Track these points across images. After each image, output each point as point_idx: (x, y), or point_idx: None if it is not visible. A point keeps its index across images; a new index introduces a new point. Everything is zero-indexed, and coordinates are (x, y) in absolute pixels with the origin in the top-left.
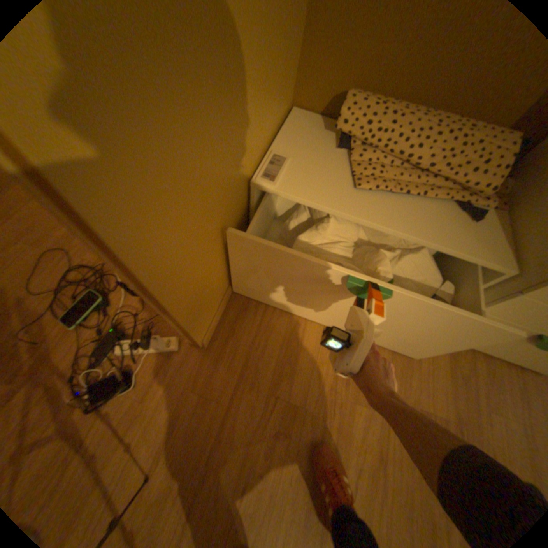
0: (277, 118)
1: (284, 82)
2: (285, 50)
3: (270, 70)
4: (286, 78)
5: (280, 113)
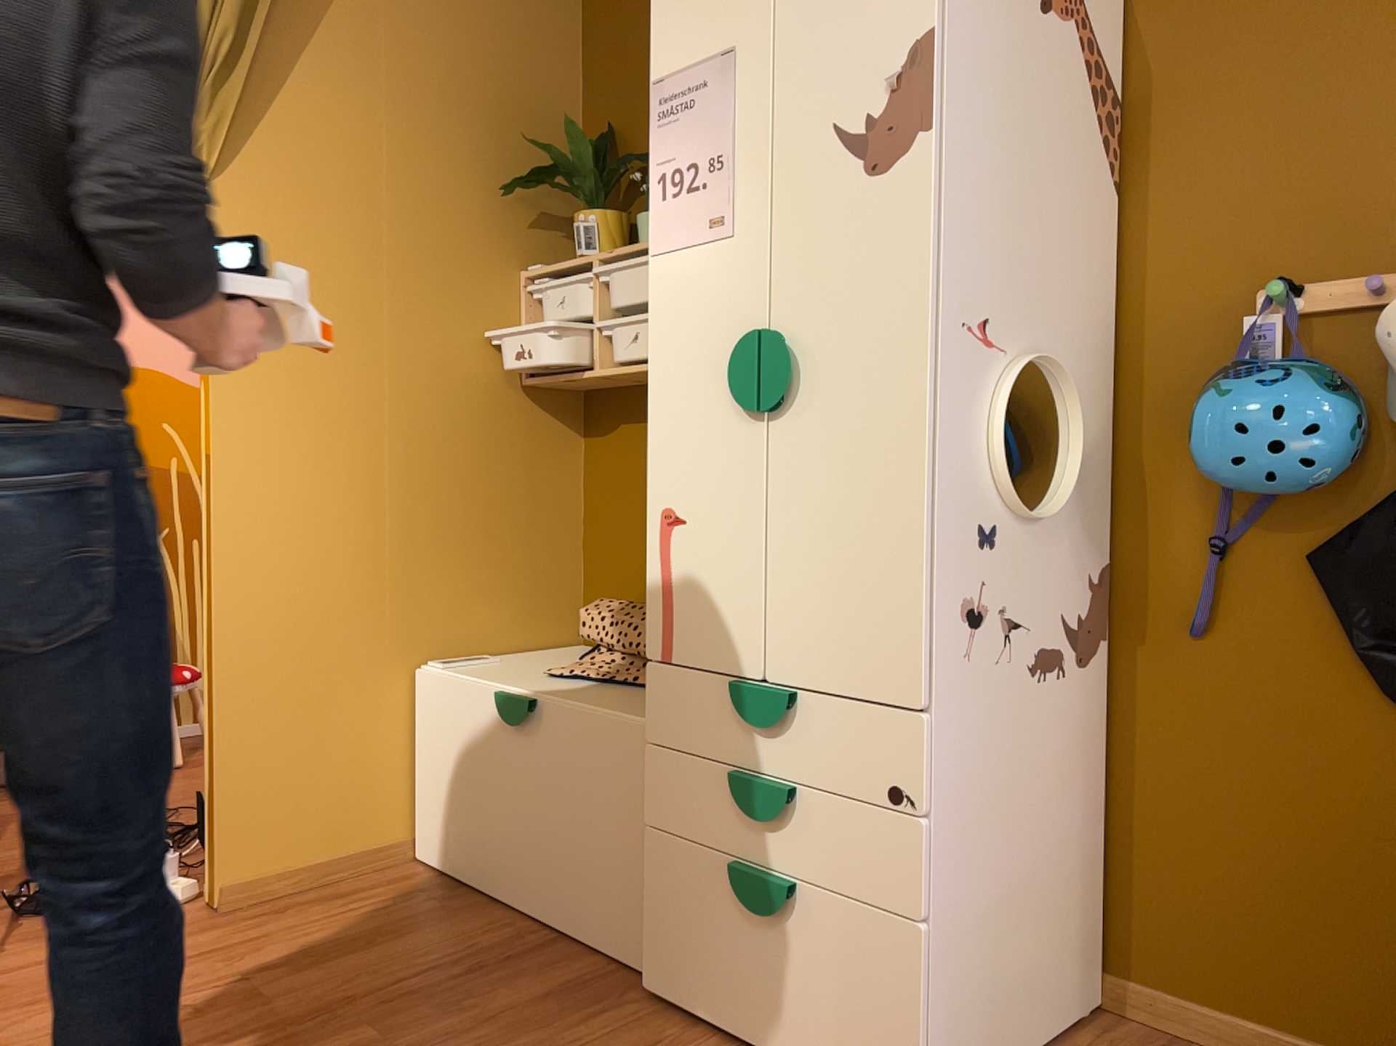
0: (518, 636)
1: (530, 598)
2: (518, 562)
3: (473, 564)
4: (540, 597)
5: (530, 635)
